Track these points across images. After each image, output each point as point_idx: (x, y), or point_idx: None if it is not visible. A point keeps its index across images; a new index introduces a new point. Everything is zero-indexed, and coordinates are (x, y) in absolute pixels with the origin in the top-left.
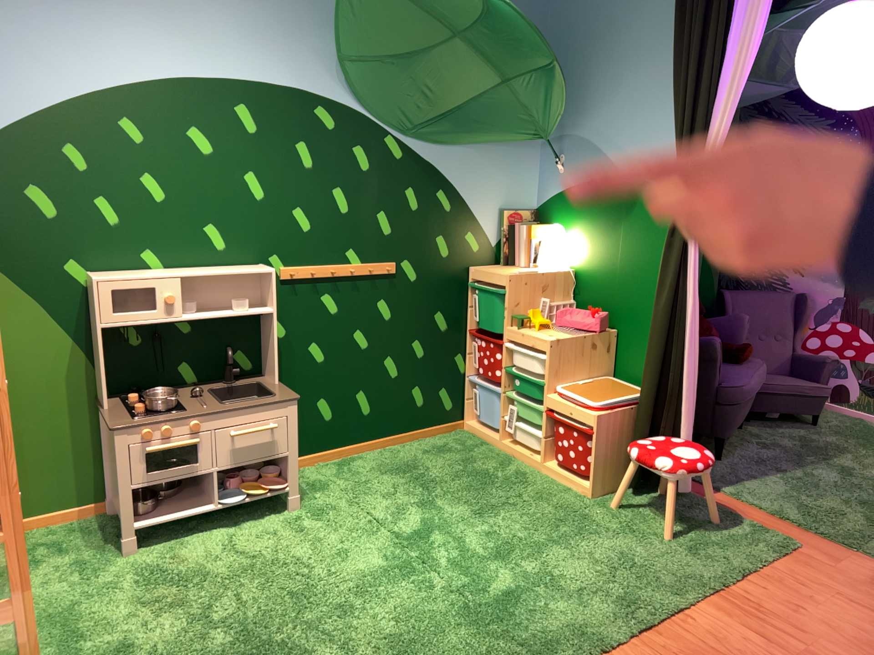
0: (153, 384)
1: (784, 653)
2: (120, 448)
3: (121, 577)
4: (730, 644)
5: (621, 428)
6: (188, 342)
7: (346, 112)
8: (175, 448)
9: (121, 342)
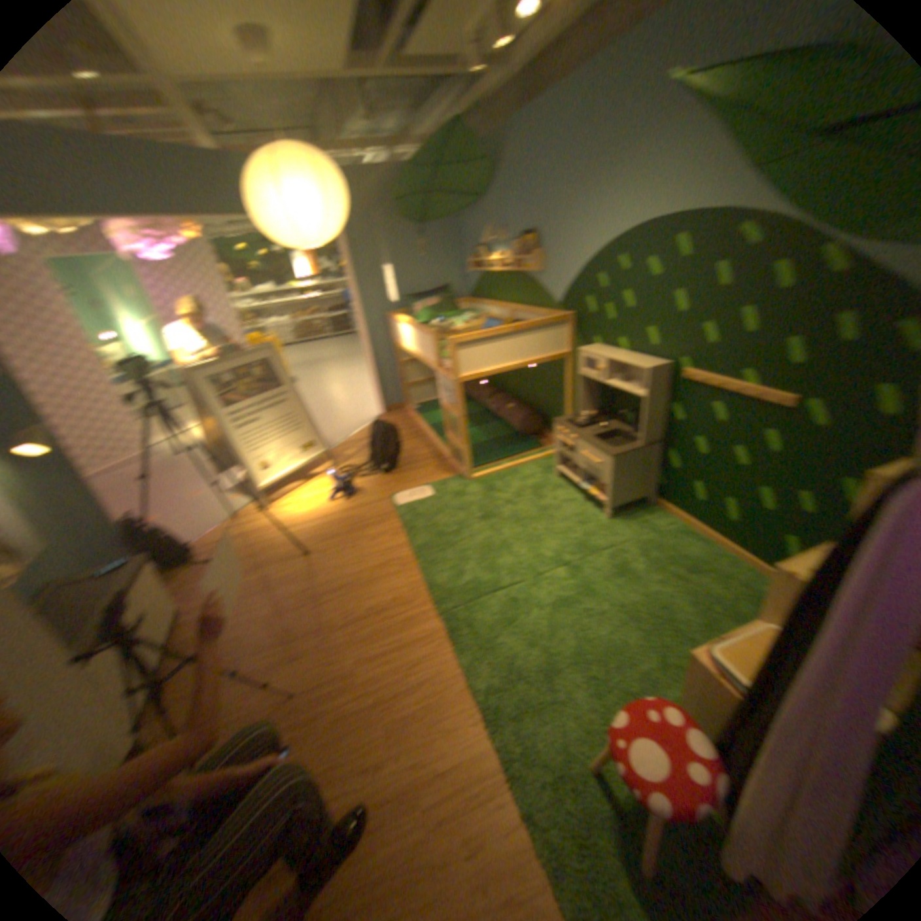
0: (615, 414)
1: (422, 780)
2: (555, 431)
3: (540, 480)
4: (442, 739)
5: (726, 711)
6: (632, 399)
7: (774, 222)
8: (566, 443)
9: (607, 385)
